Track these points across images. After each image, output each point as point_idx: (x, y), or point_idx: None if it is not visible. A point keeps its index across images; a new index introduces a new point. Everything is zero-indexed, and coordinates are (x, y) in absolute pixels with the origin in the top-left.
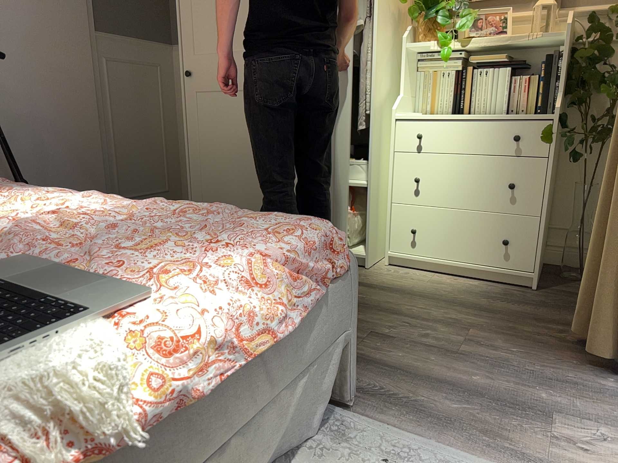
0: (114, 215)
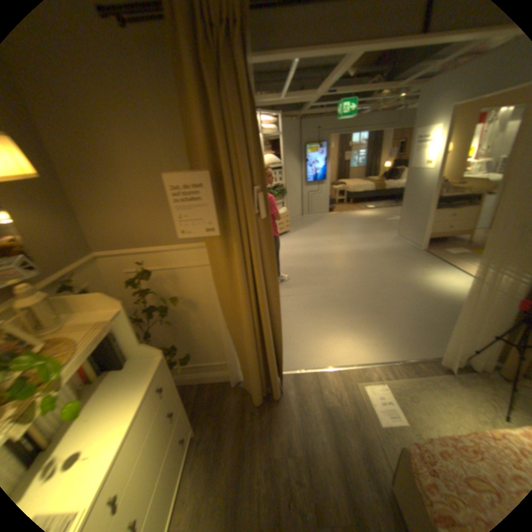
0: None
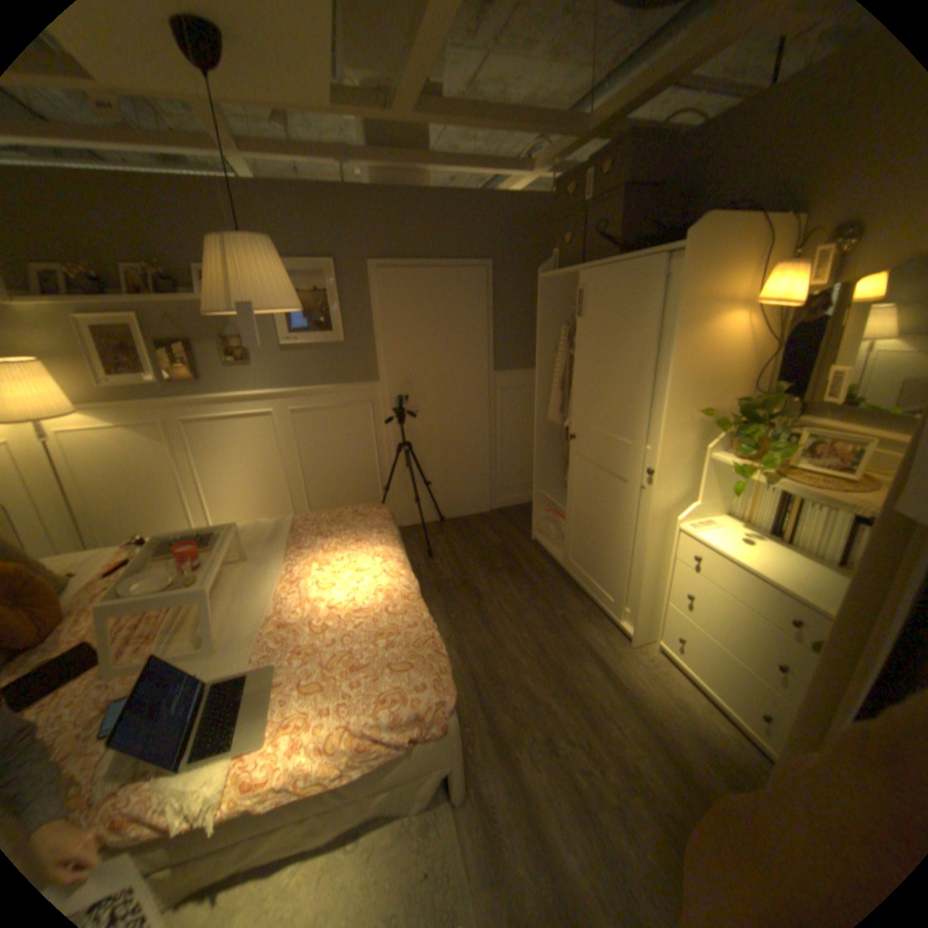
0: (362, 612)
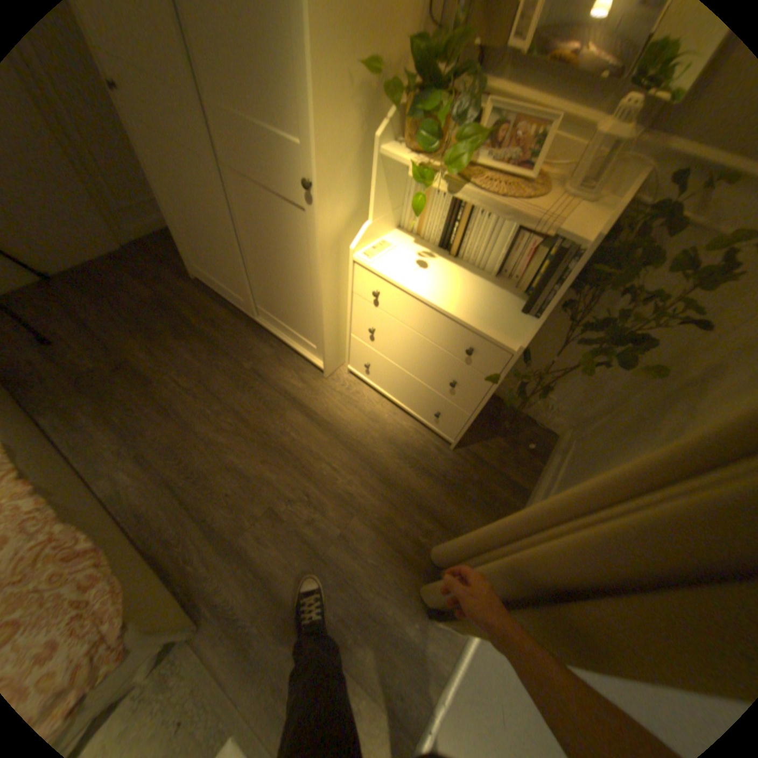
0: None
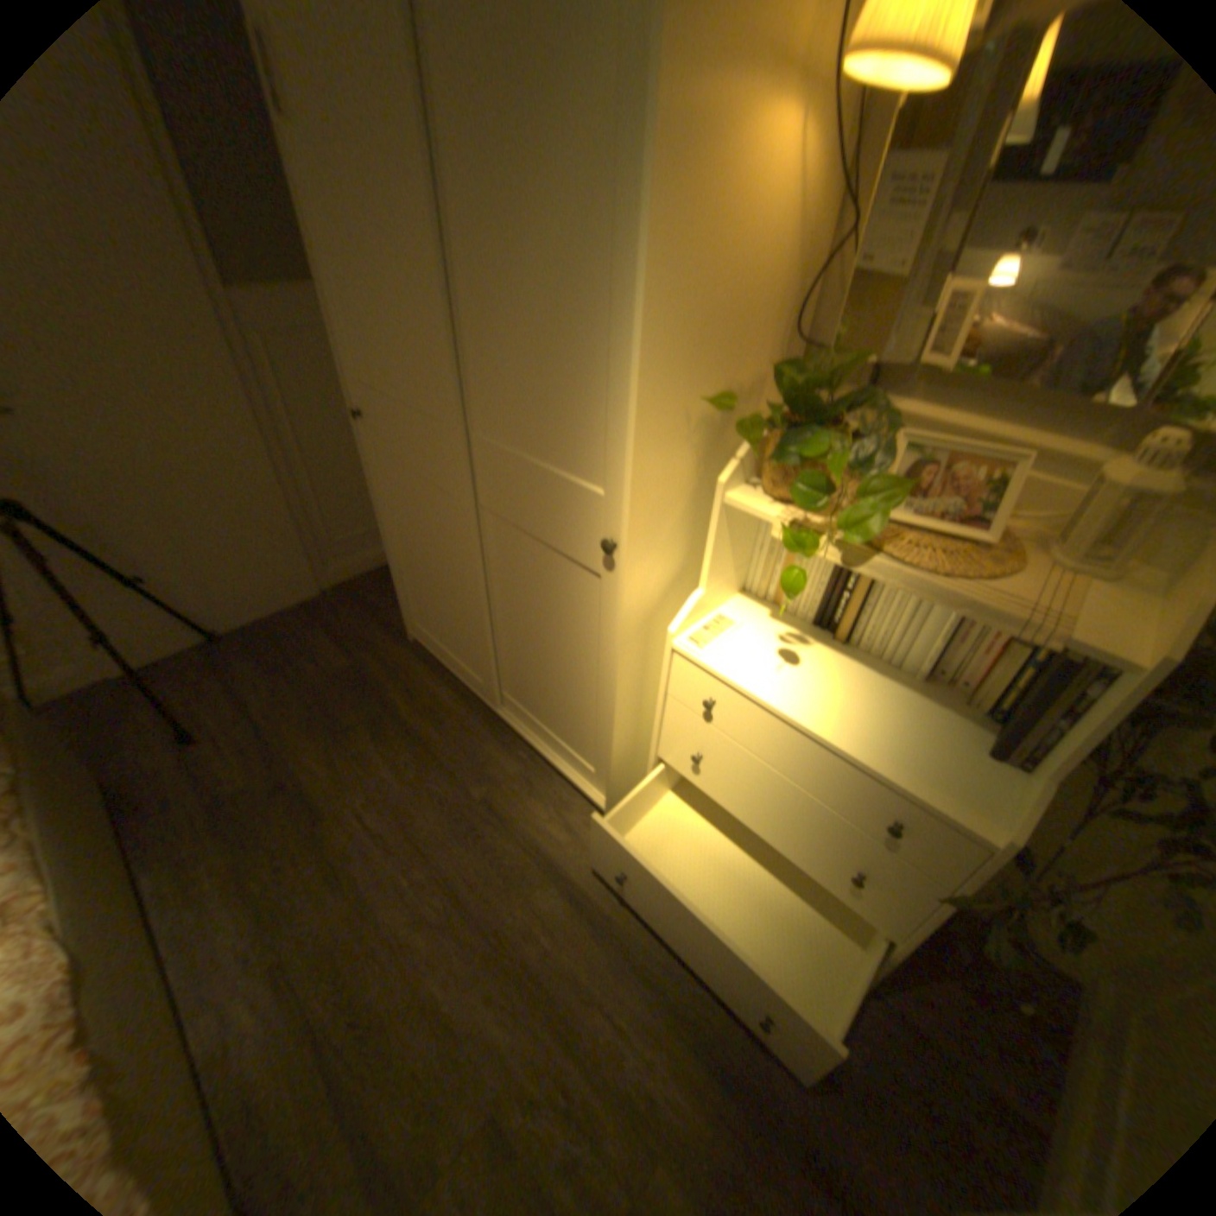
0: None
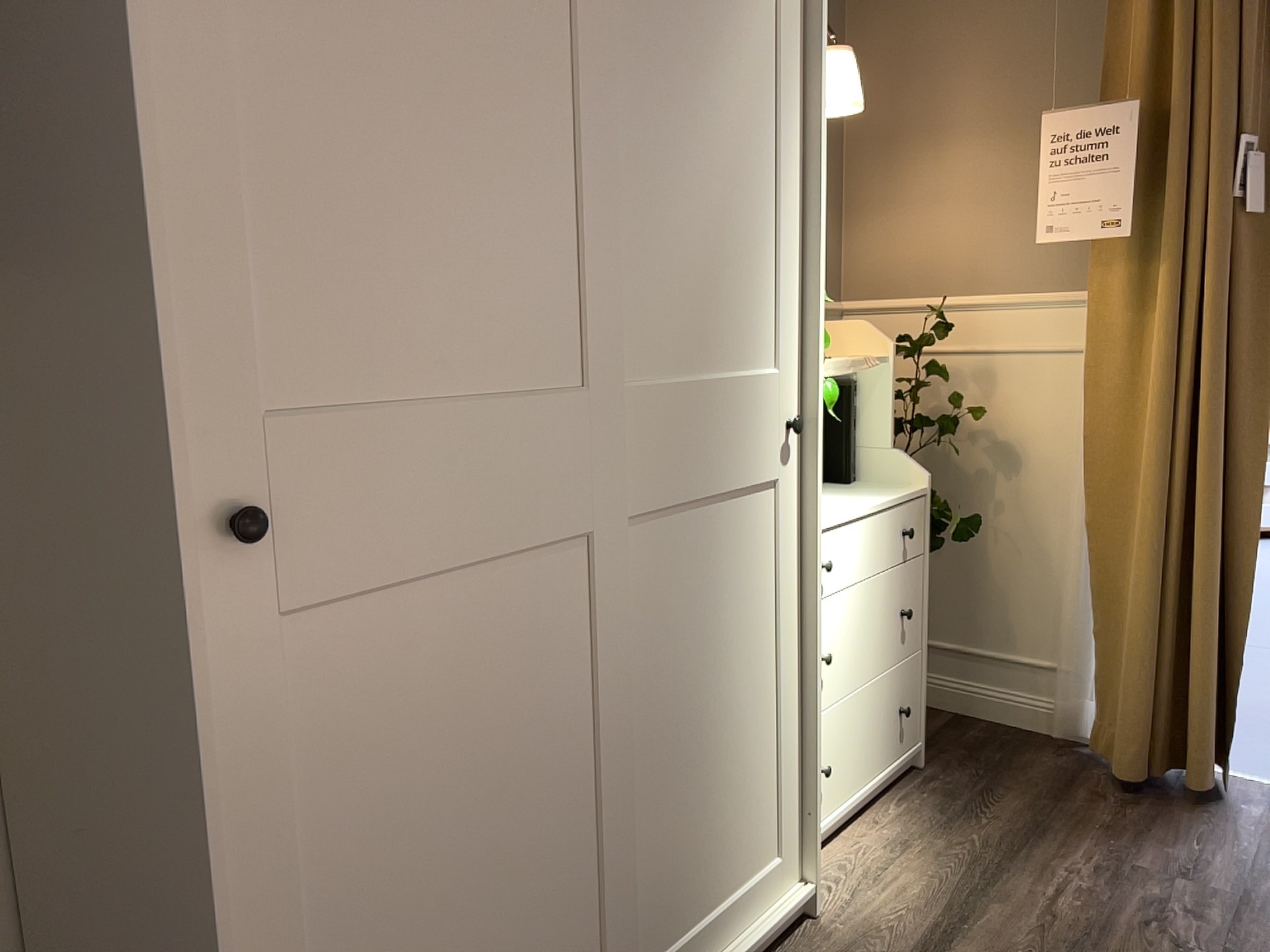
0: None
